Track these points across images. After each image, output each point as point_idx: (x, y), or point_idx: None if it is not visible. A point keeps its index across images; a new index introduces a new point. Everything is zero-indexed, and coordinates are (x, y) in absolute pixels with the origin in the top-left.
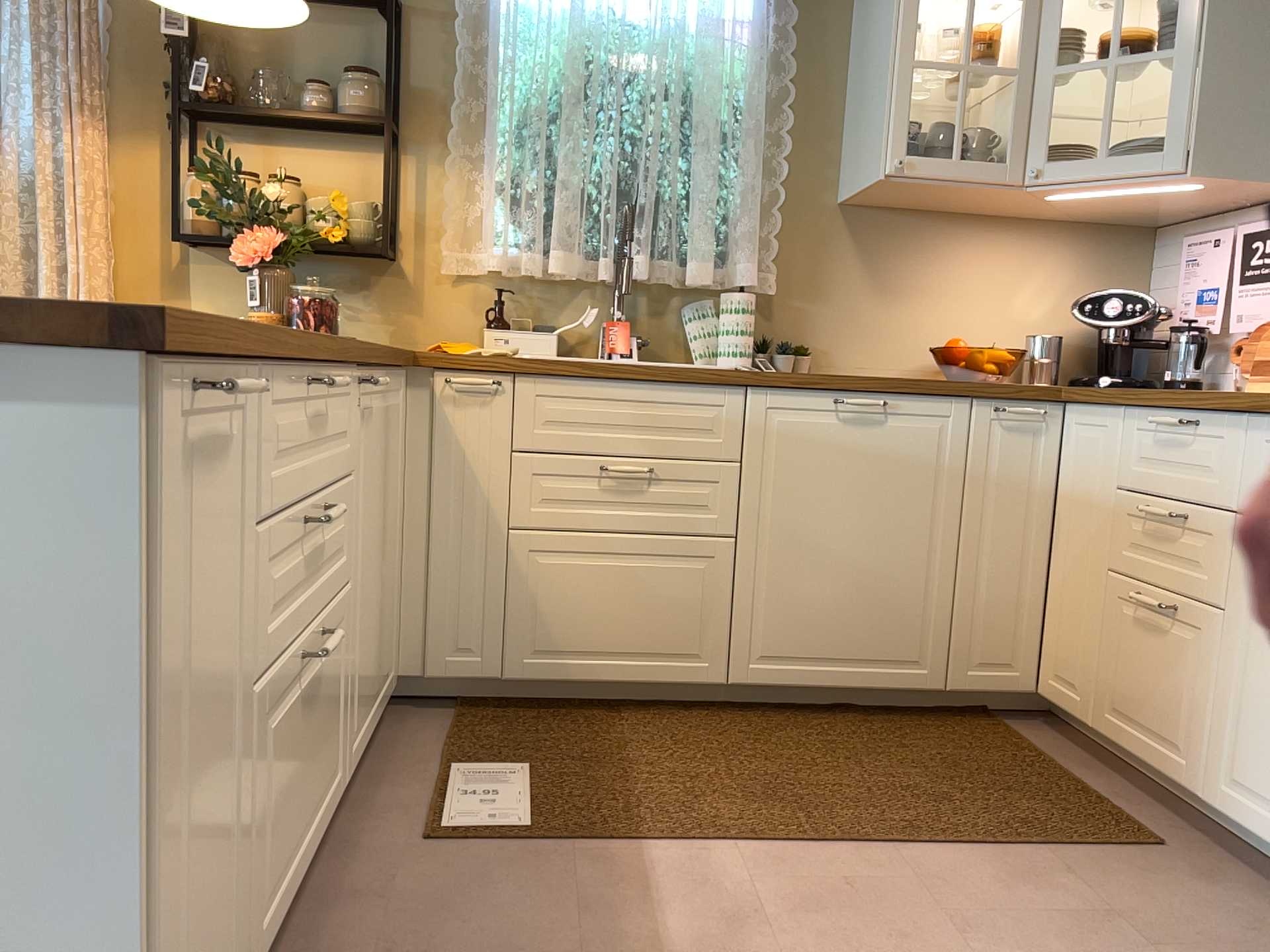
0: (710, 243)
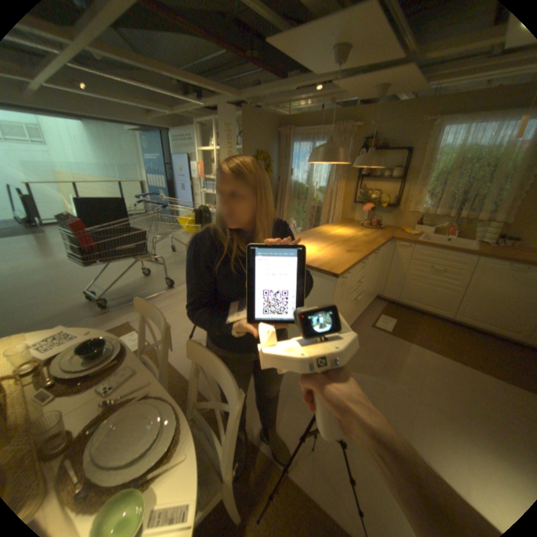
0: (489, 209)
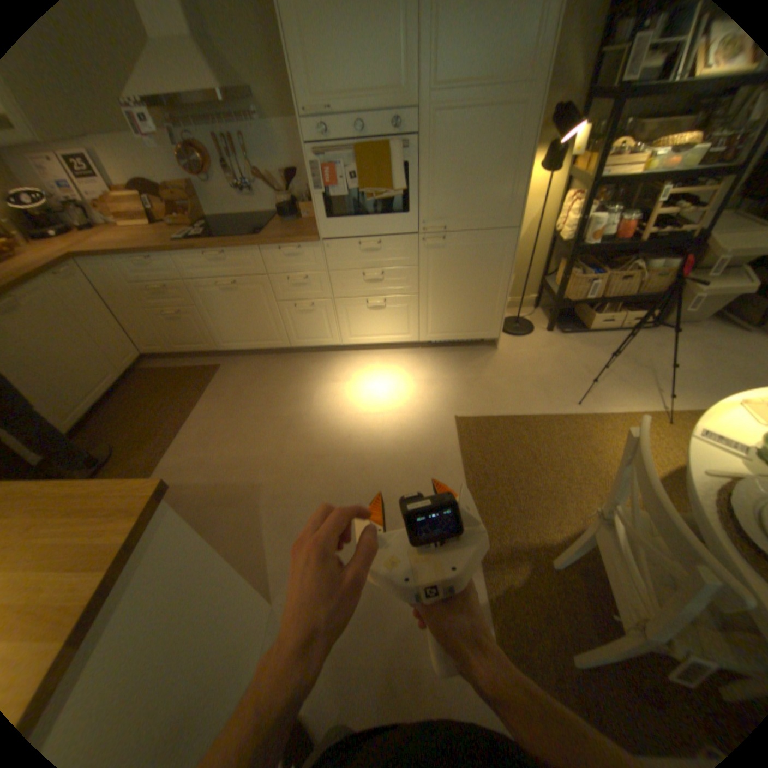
0: None
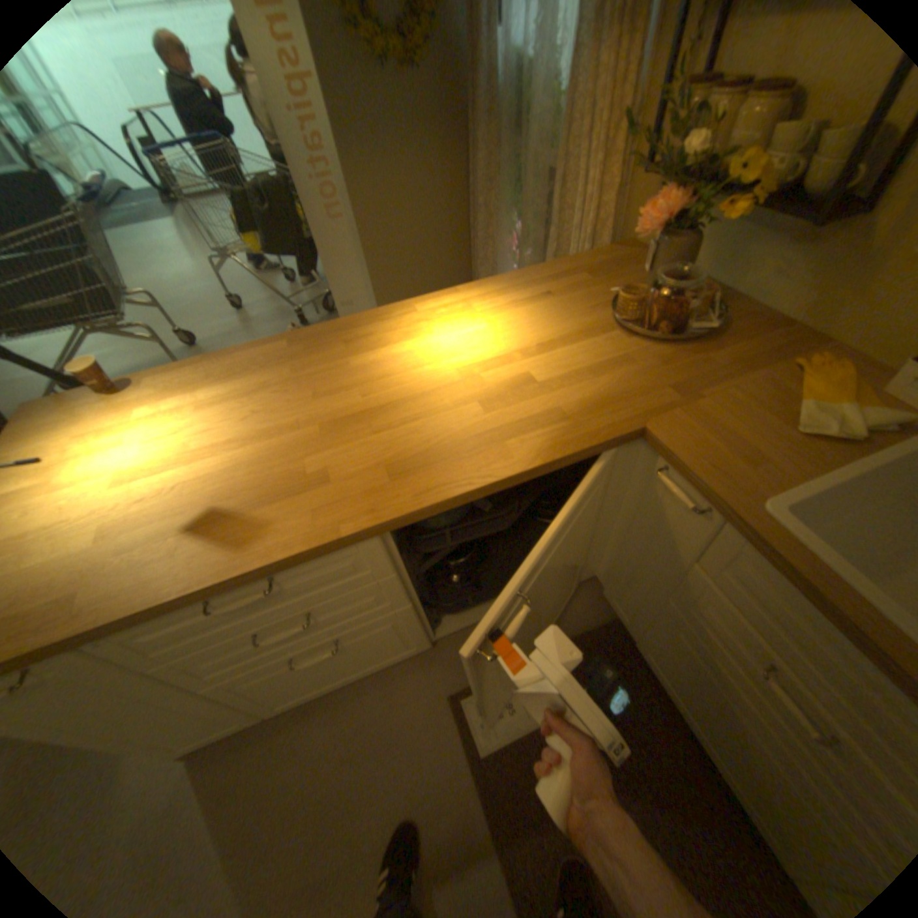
0: None
